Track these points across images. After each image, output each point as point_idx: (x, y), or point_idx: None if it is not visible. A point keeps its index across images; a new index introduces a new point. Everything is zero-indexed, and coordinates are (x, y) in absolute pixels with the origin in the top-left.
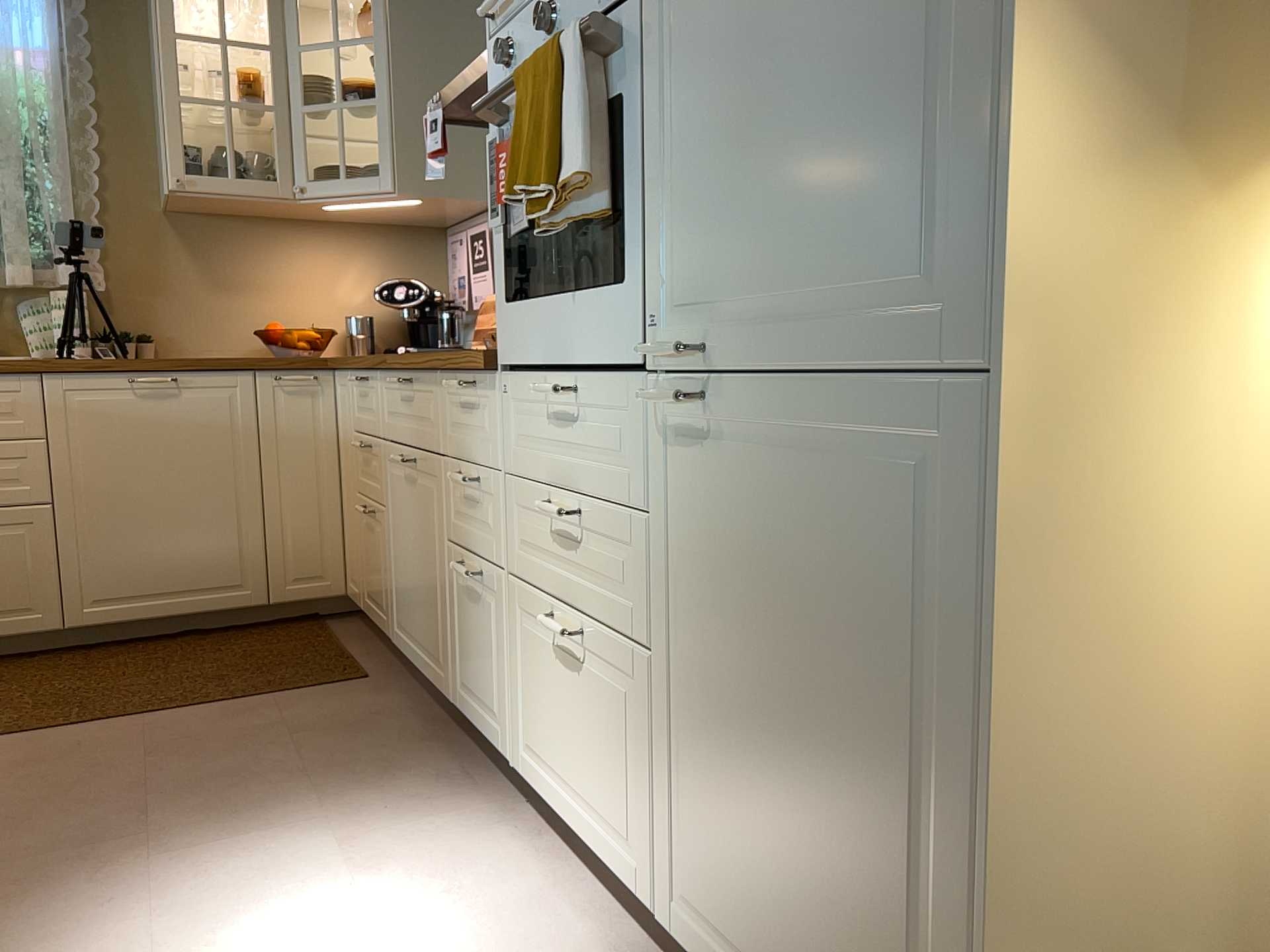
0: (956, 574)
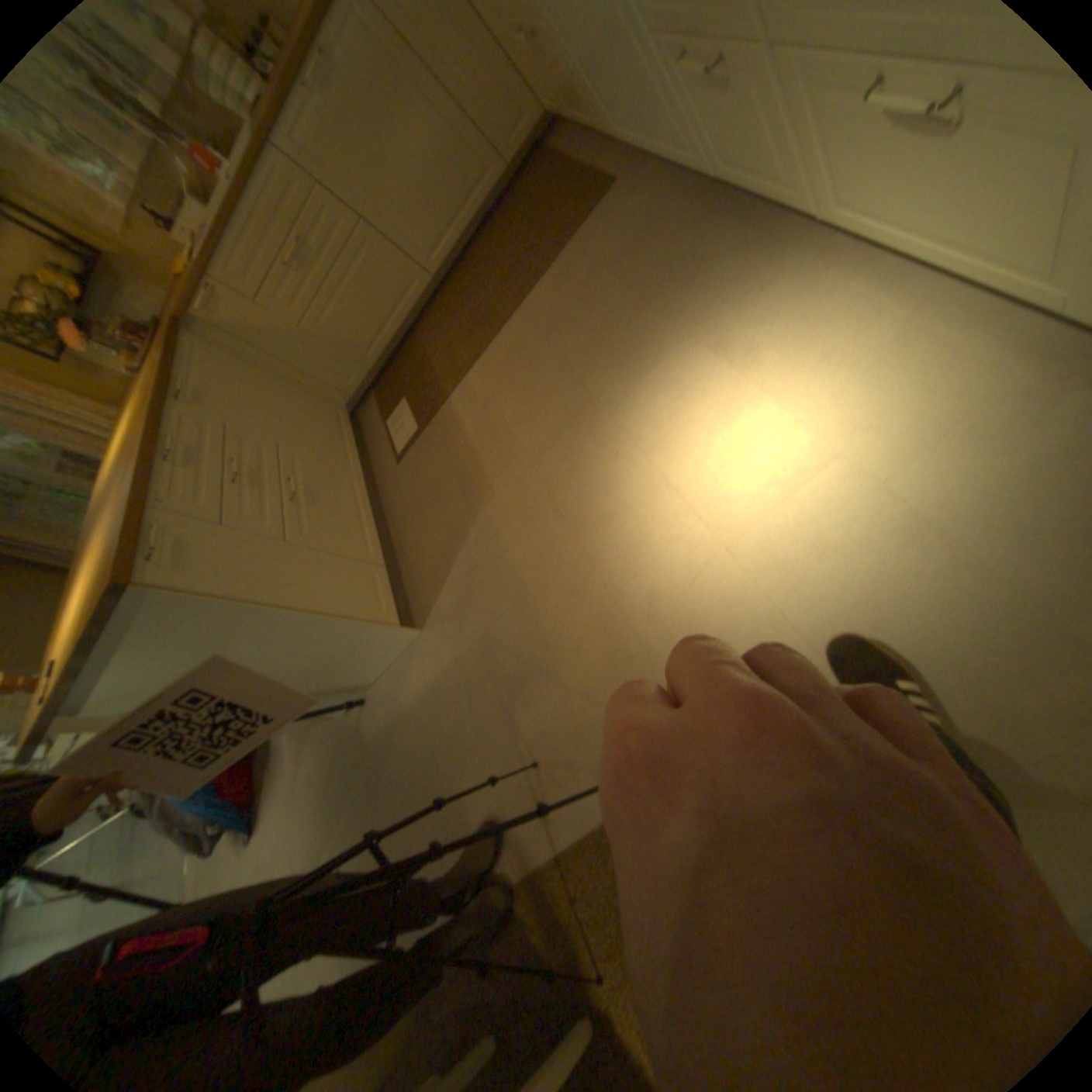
0: None
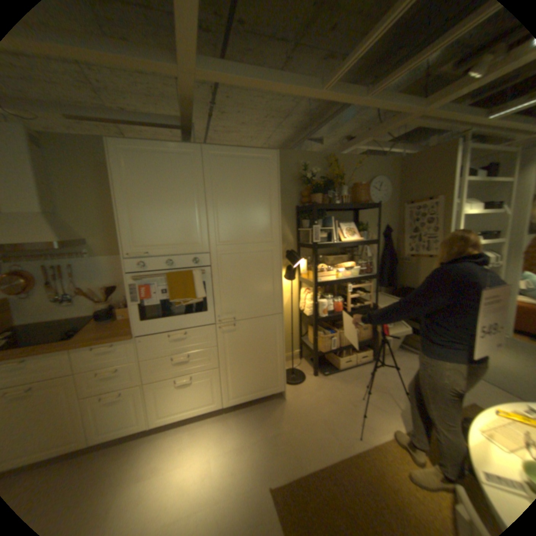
0: (276, 332)
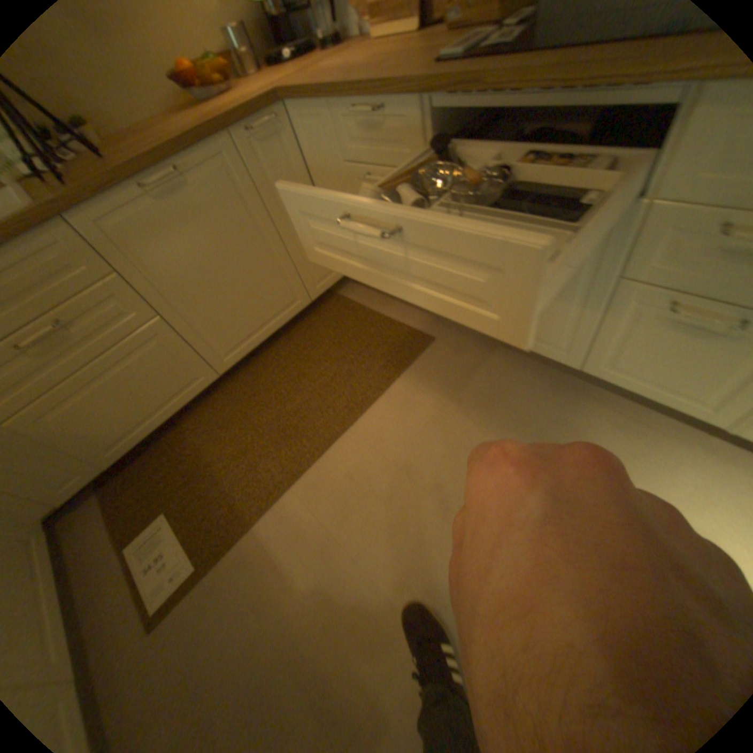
0: None
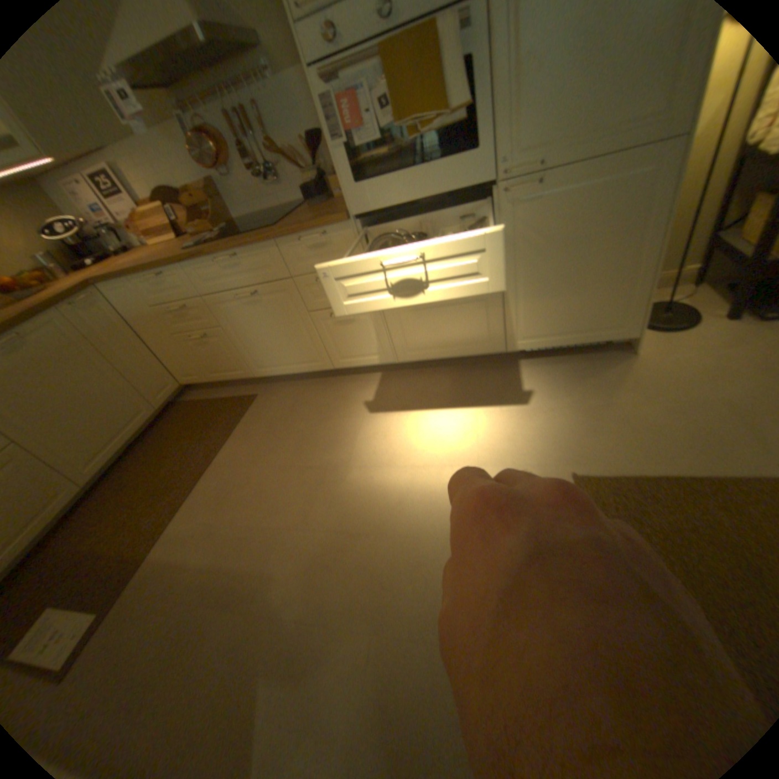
0: (655, 194)
